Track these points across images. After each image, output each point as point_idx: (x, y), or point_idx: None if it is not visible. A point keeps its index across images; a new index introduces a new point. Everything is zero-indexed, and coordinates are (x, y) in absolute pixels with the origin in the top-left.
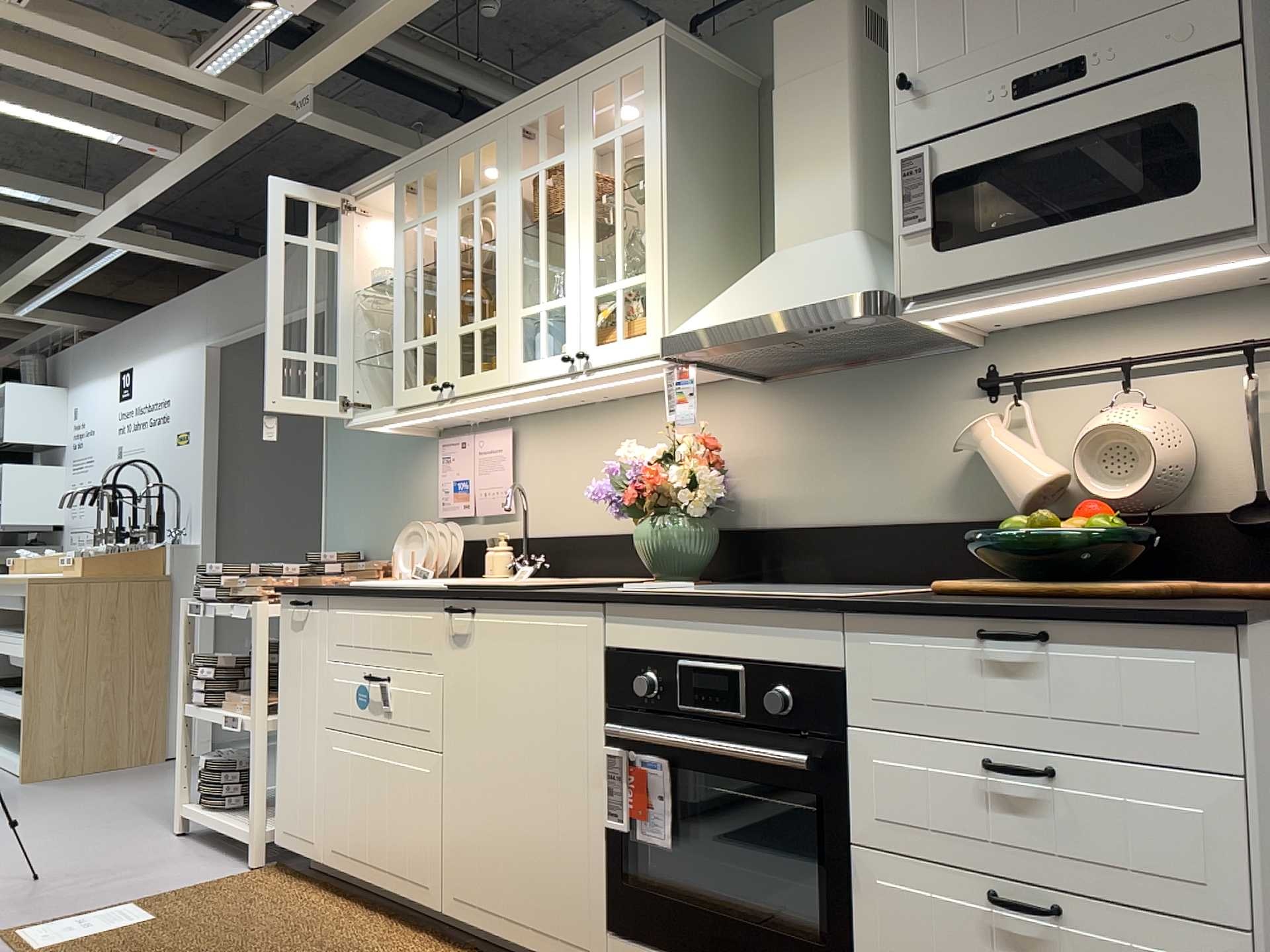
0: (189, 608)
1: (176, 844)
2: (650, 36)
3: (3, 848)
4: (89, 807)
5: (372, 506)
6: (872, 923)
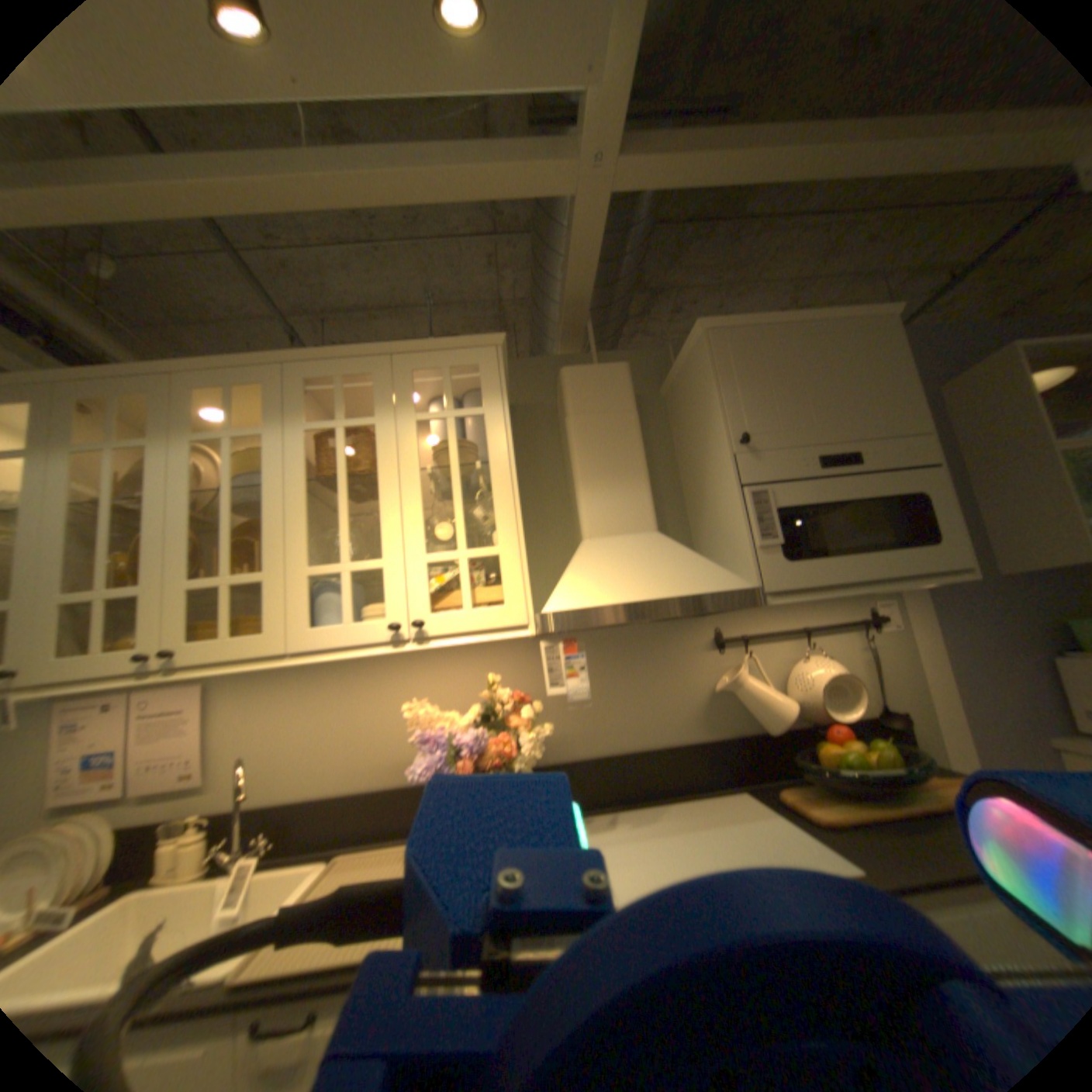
0: None
1: None
2: (488, 340)
3: None
4: None
5: None
6: None
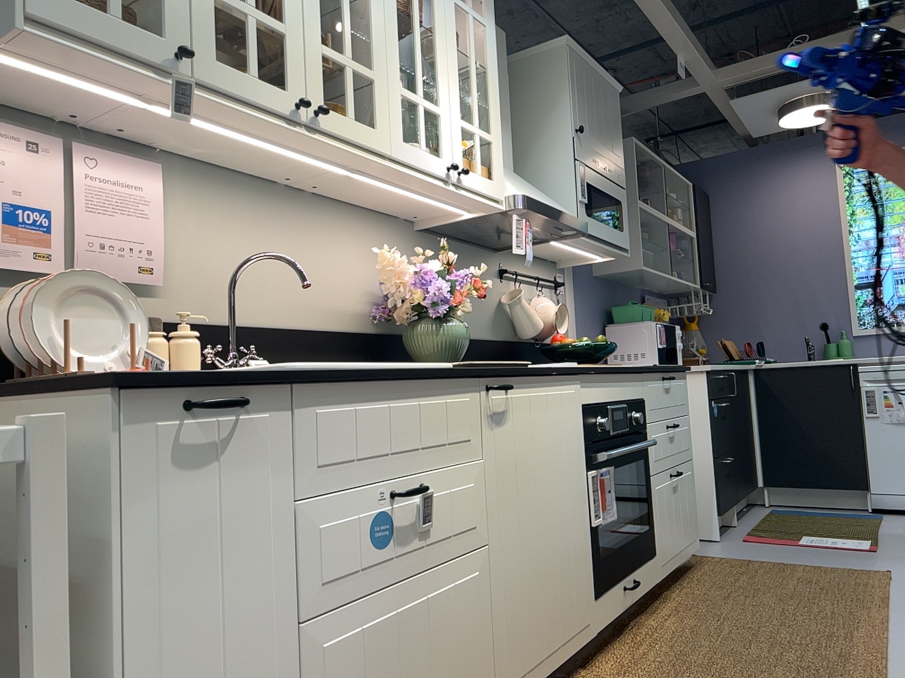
0: None
1: None
2: None
3: None
4: None
5: None
6: (657, 506)
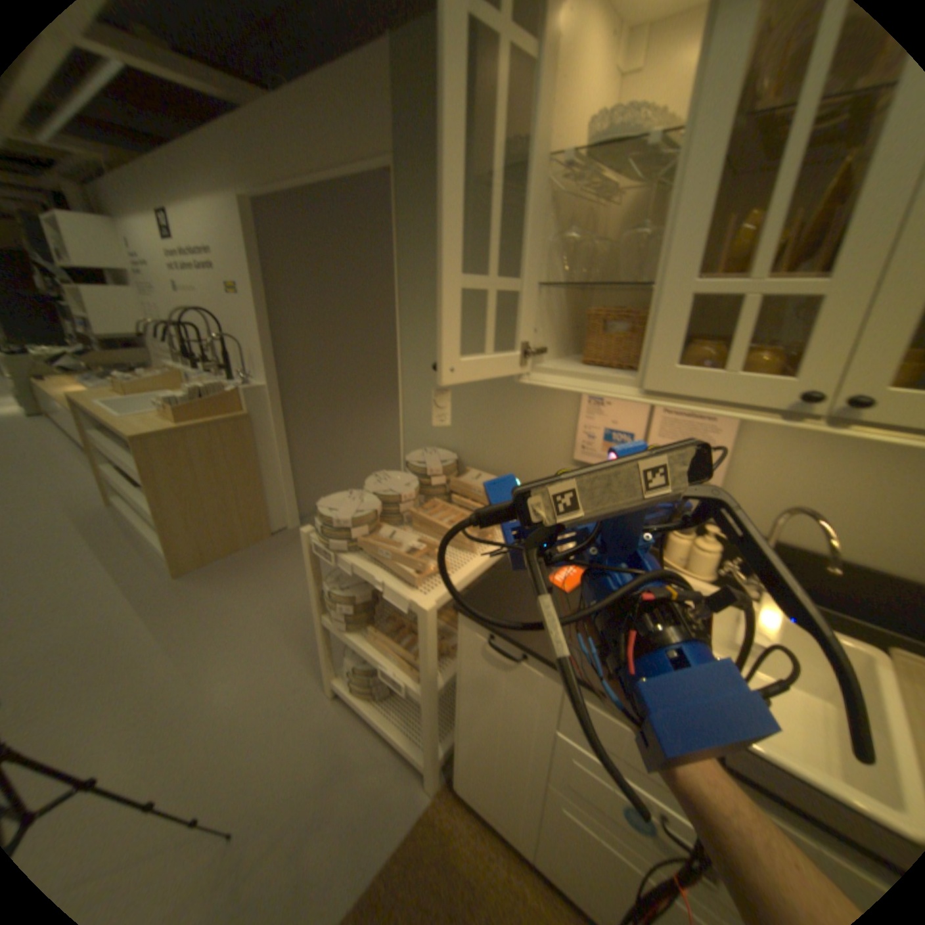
0: (313, 545)
1: (337, 726)
2: None
3: (183, 741)
4: (238, 635)
5: (466, 415)
6: None
